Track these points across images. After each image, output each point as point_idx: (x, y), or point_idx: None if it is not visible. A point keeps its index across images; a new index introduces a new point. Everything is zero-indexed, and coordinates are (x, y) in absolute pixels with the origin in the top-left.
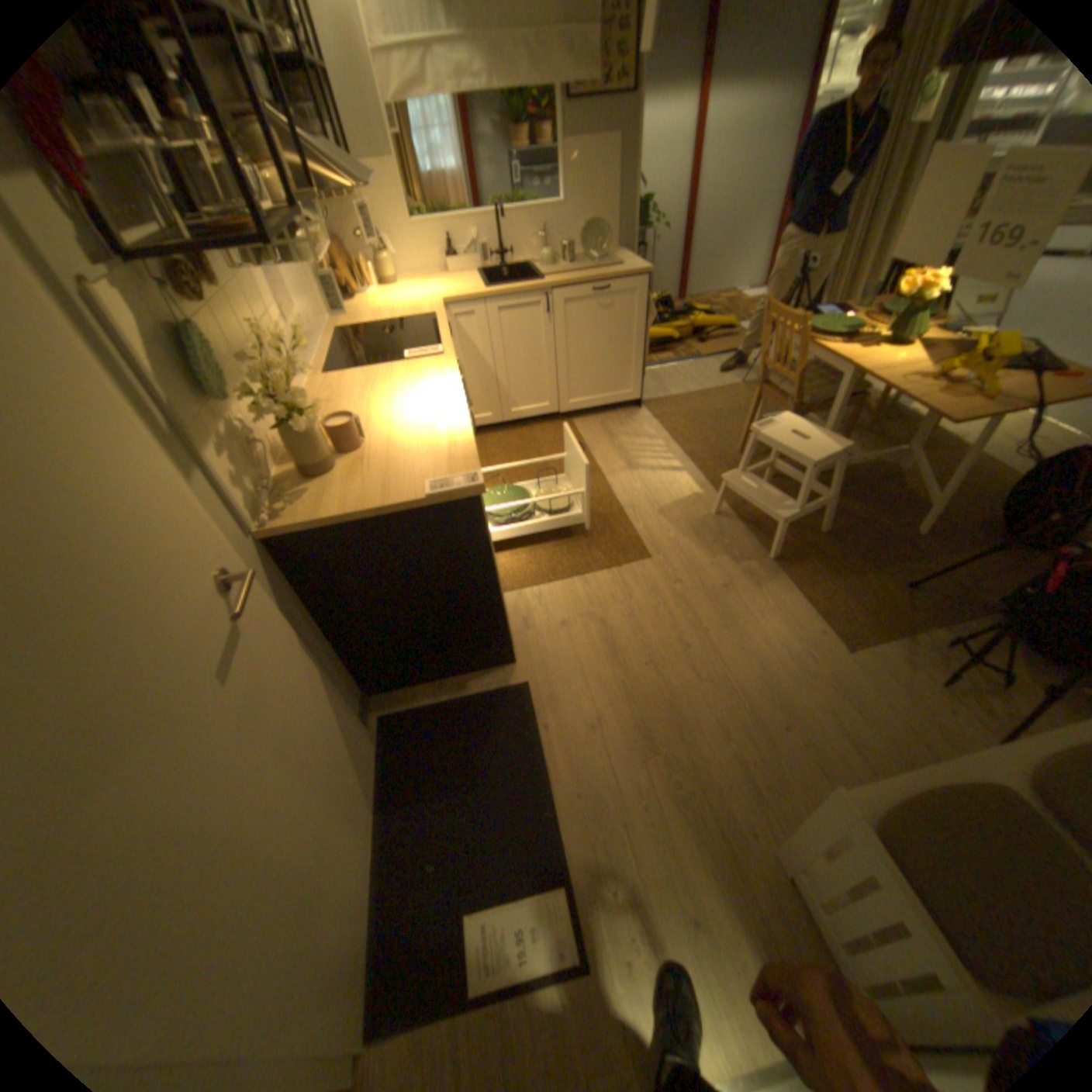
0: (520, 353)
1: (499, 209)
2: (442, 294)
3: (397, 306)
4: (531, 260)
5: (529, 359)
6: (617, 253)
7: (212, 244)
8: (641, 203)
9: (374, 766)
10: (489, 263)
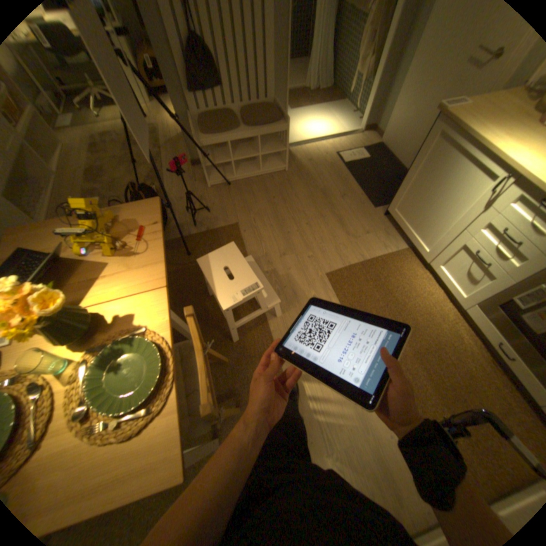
0: None
1: None
2: None
3: None
4: None
5: None
6: None
7: None
8: None
9: None
10: None
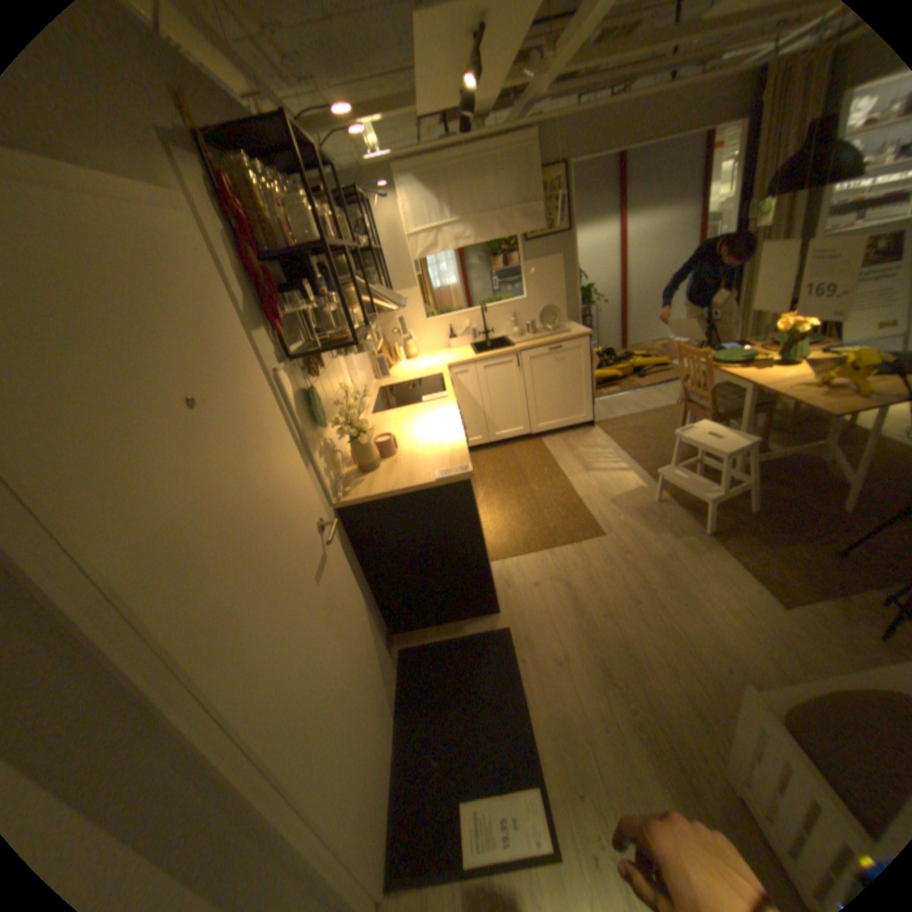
0: (499, 394)
1: (483, 307)
2: (446, 361)
3: (417, 371)
4: (505, 335)
5: (506, 398)
6: (567, 324)
7: (330, 348)
8: (584, 290)
9: (395, 685)
10: (477, 339)
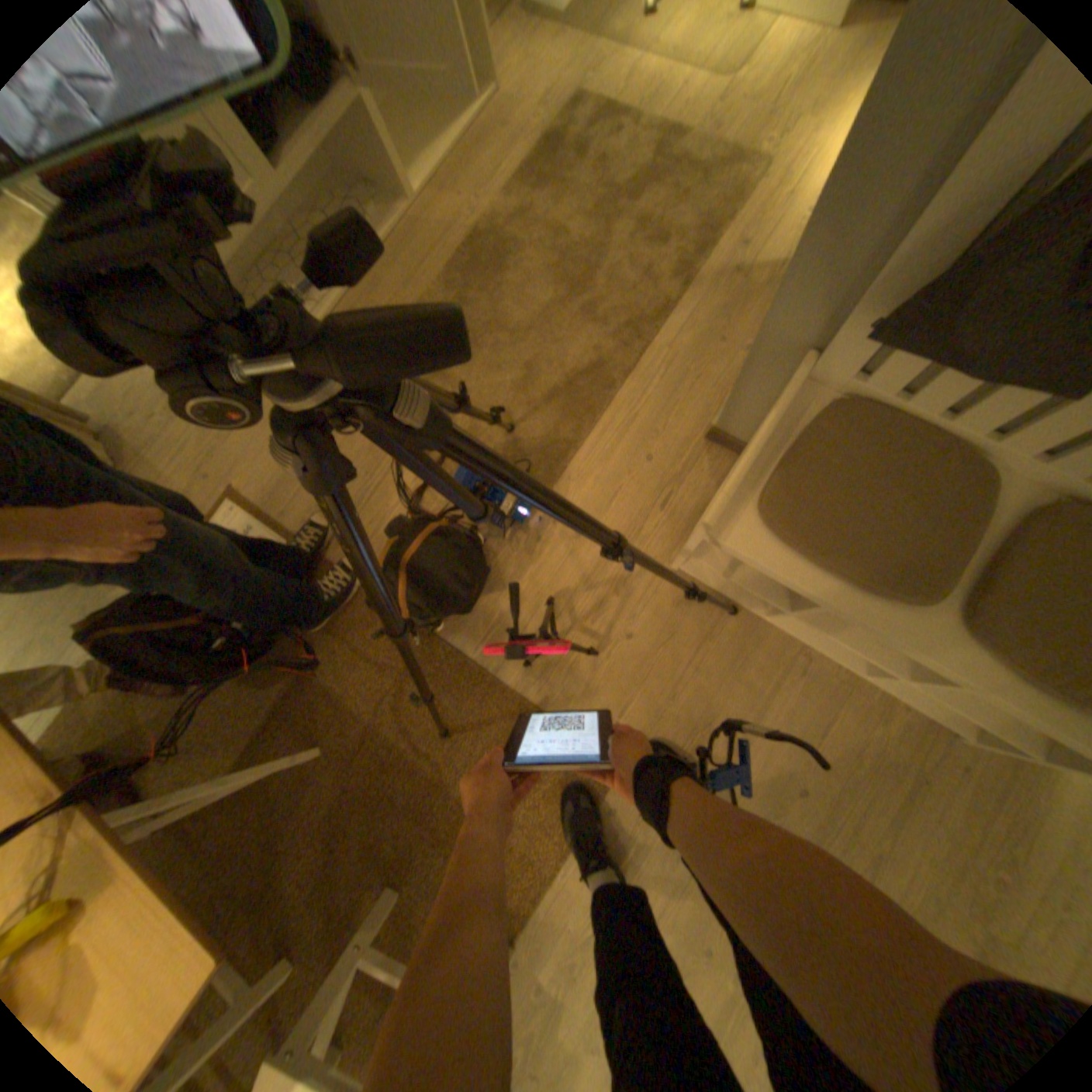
0: None
1: None
2: None
3: None
4: None
5: None
6: None
7: None
8: None
9: None
10: None
